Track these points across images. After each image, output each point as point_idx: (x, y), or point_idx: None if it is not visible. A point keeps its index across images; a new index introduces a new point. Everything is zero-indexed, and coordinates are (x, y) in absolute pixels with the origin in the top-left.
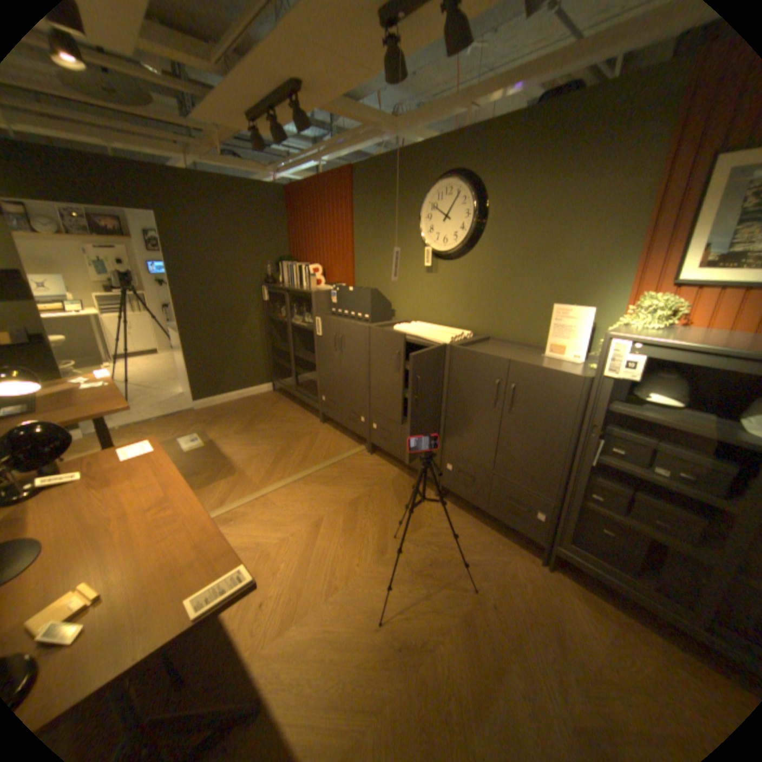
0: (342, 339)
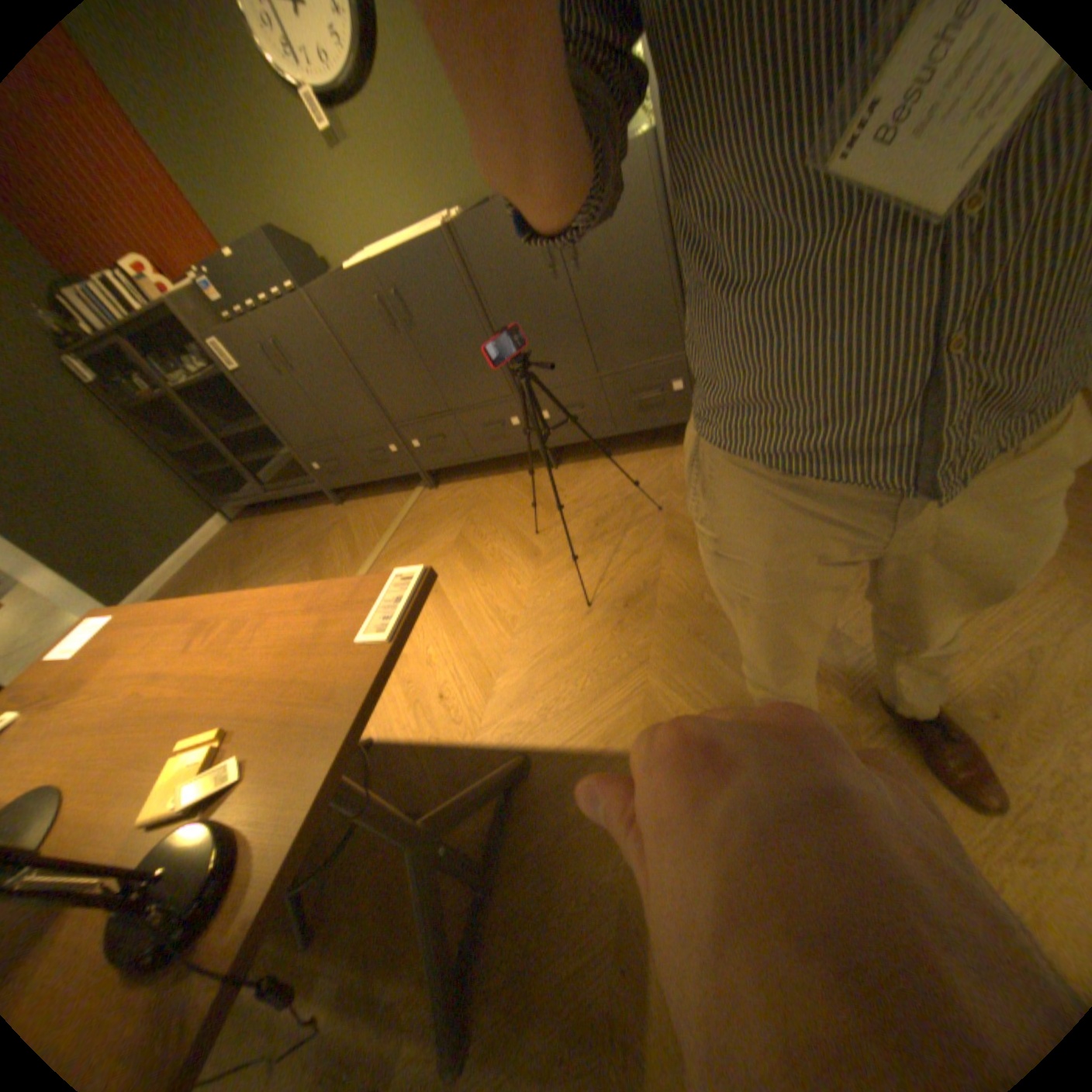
0: (276, 344)
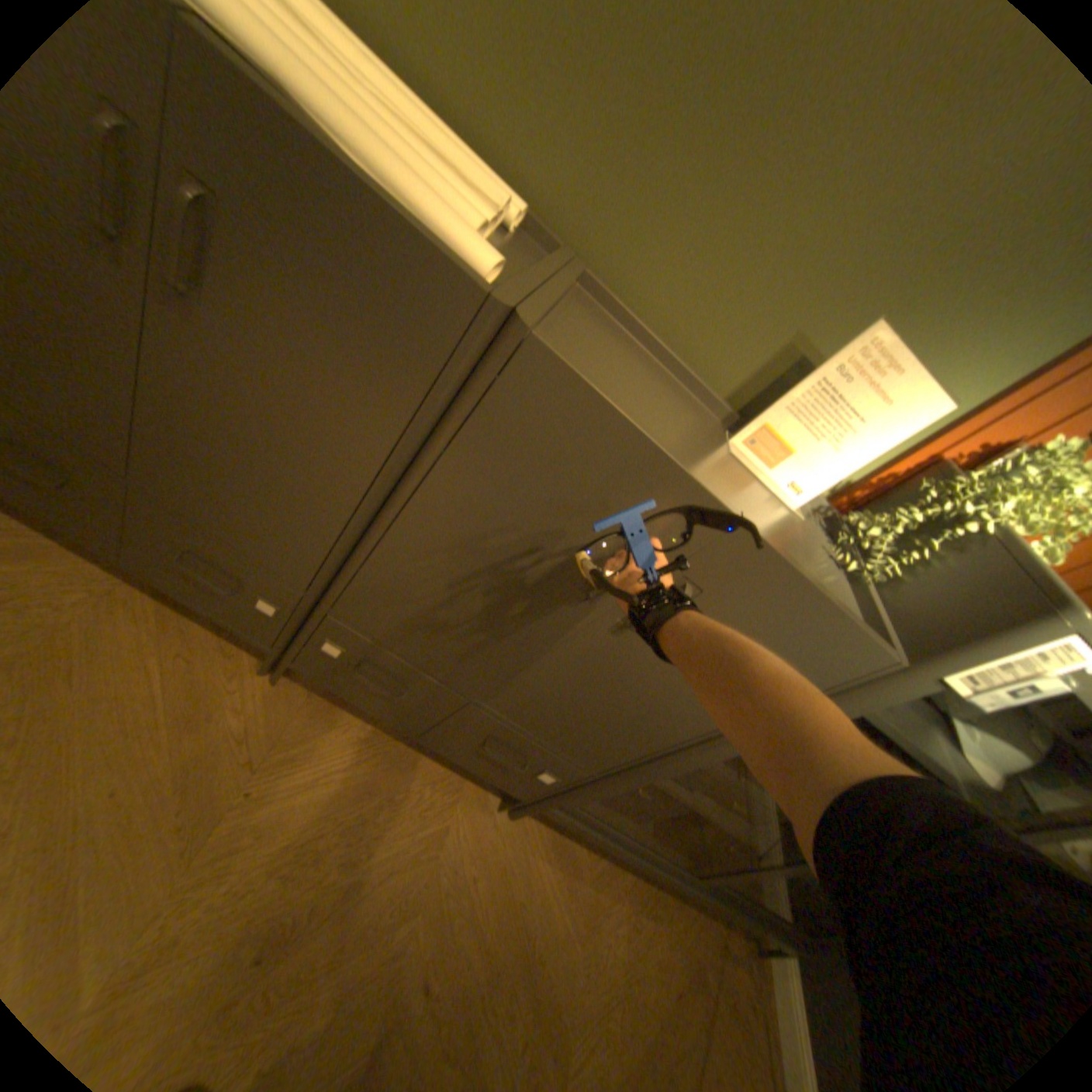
0: None
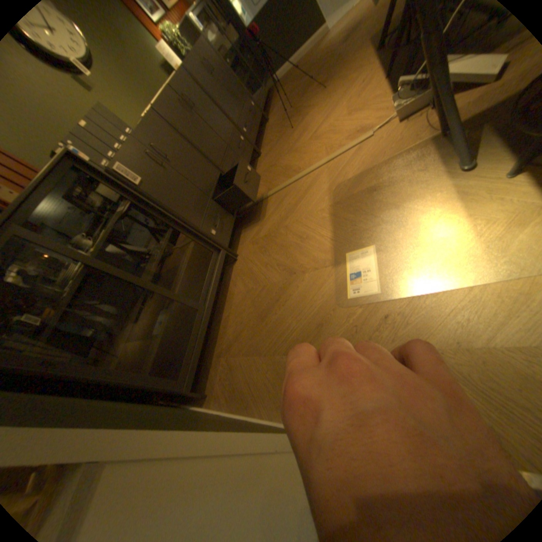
0: (155, 147)
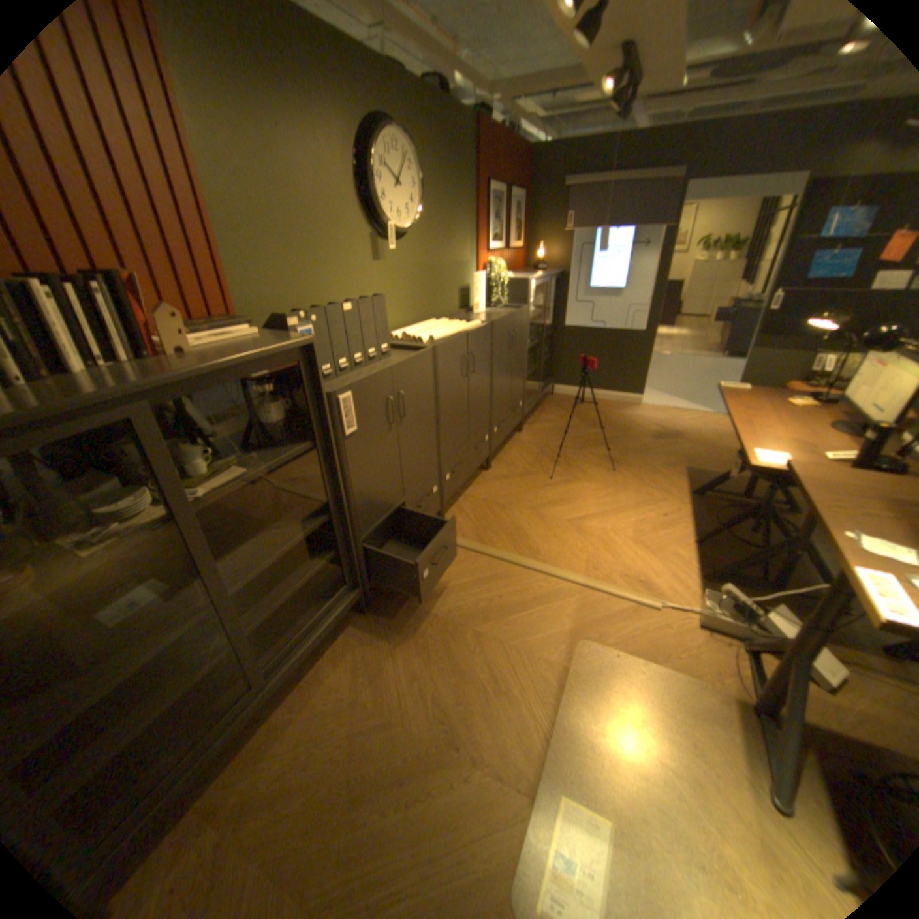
0: (401, 398)
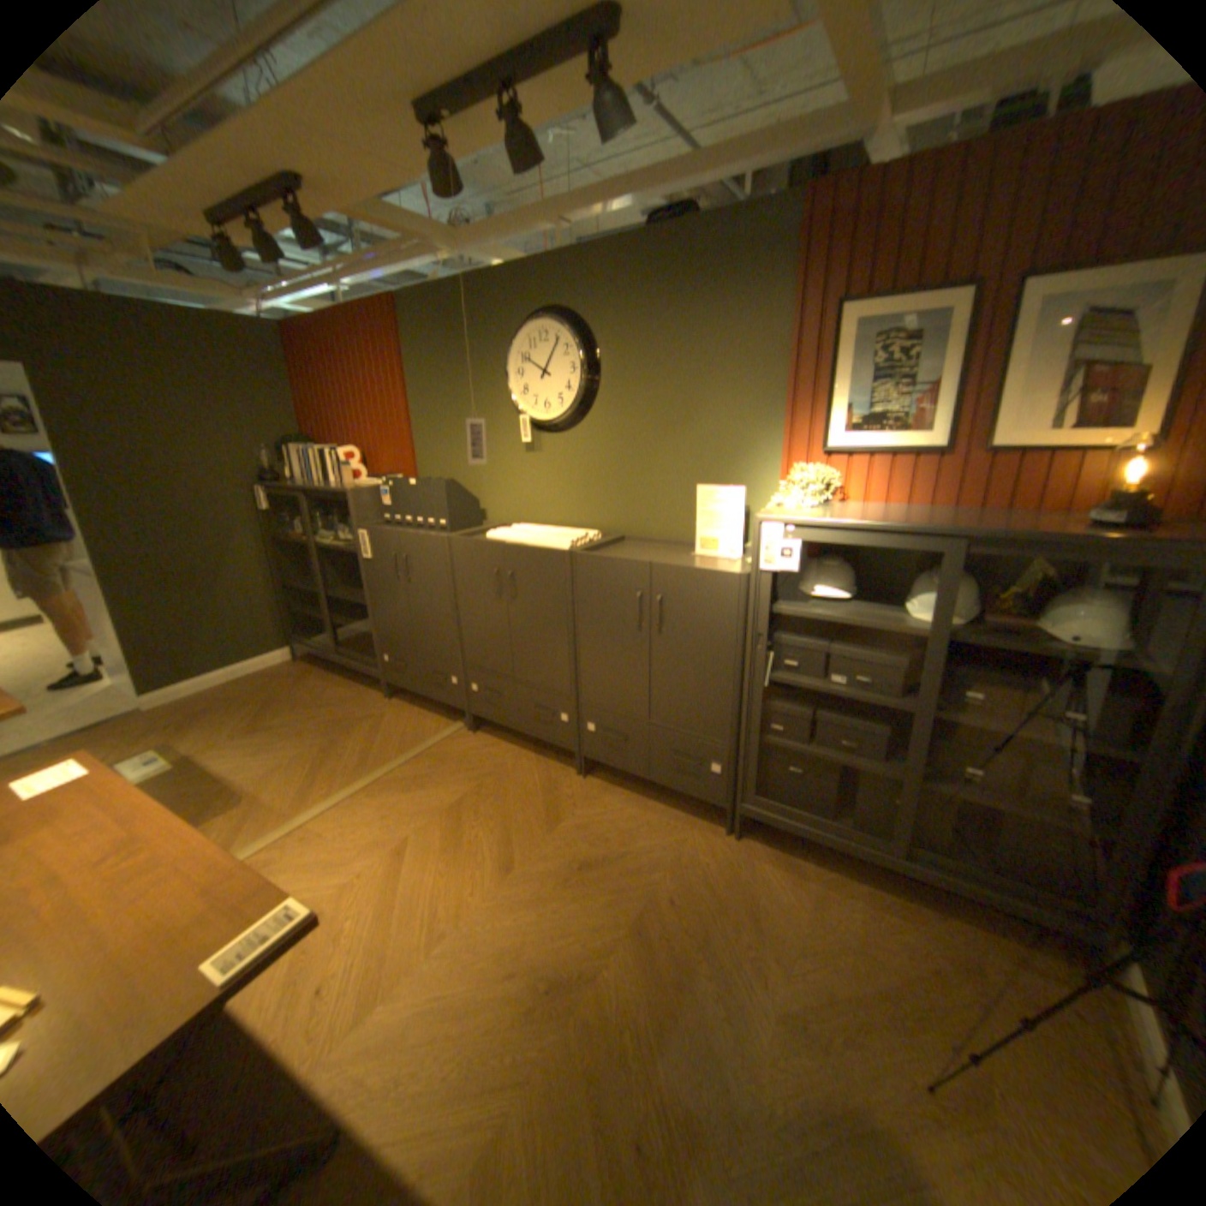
0: (405, 560)
